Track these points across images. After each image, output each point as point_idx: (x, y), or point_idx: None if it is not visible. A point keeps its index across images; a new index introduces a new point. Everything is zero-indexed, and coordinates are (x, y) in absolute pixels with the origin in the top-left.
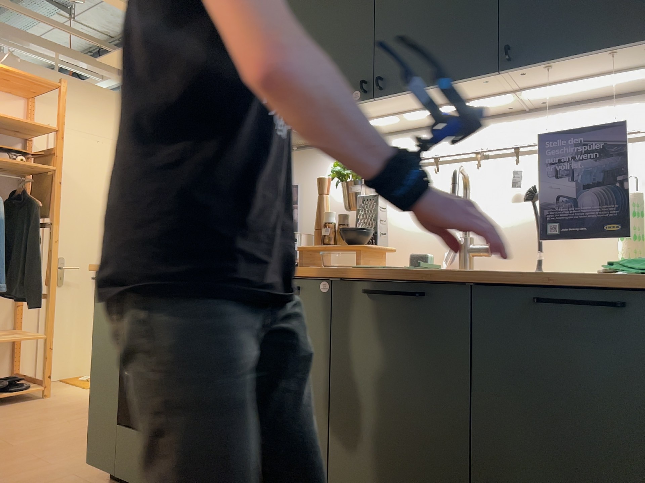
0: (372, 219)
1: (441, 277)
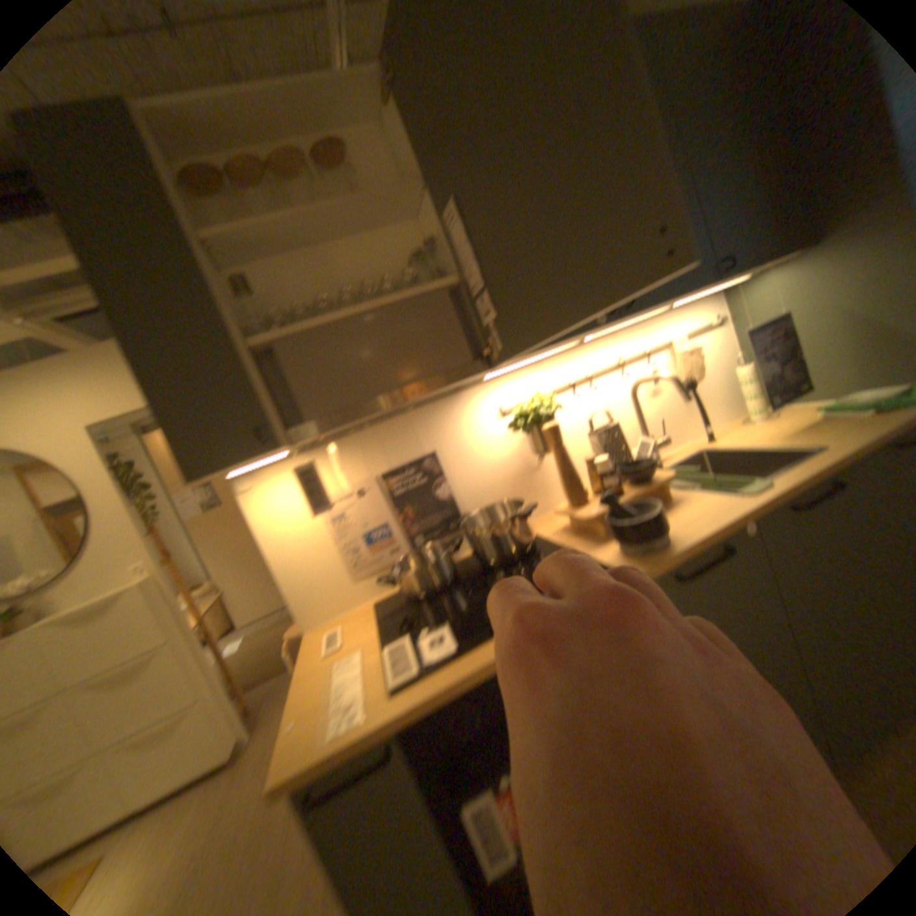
0: (622, 450)
1: (847, 461)
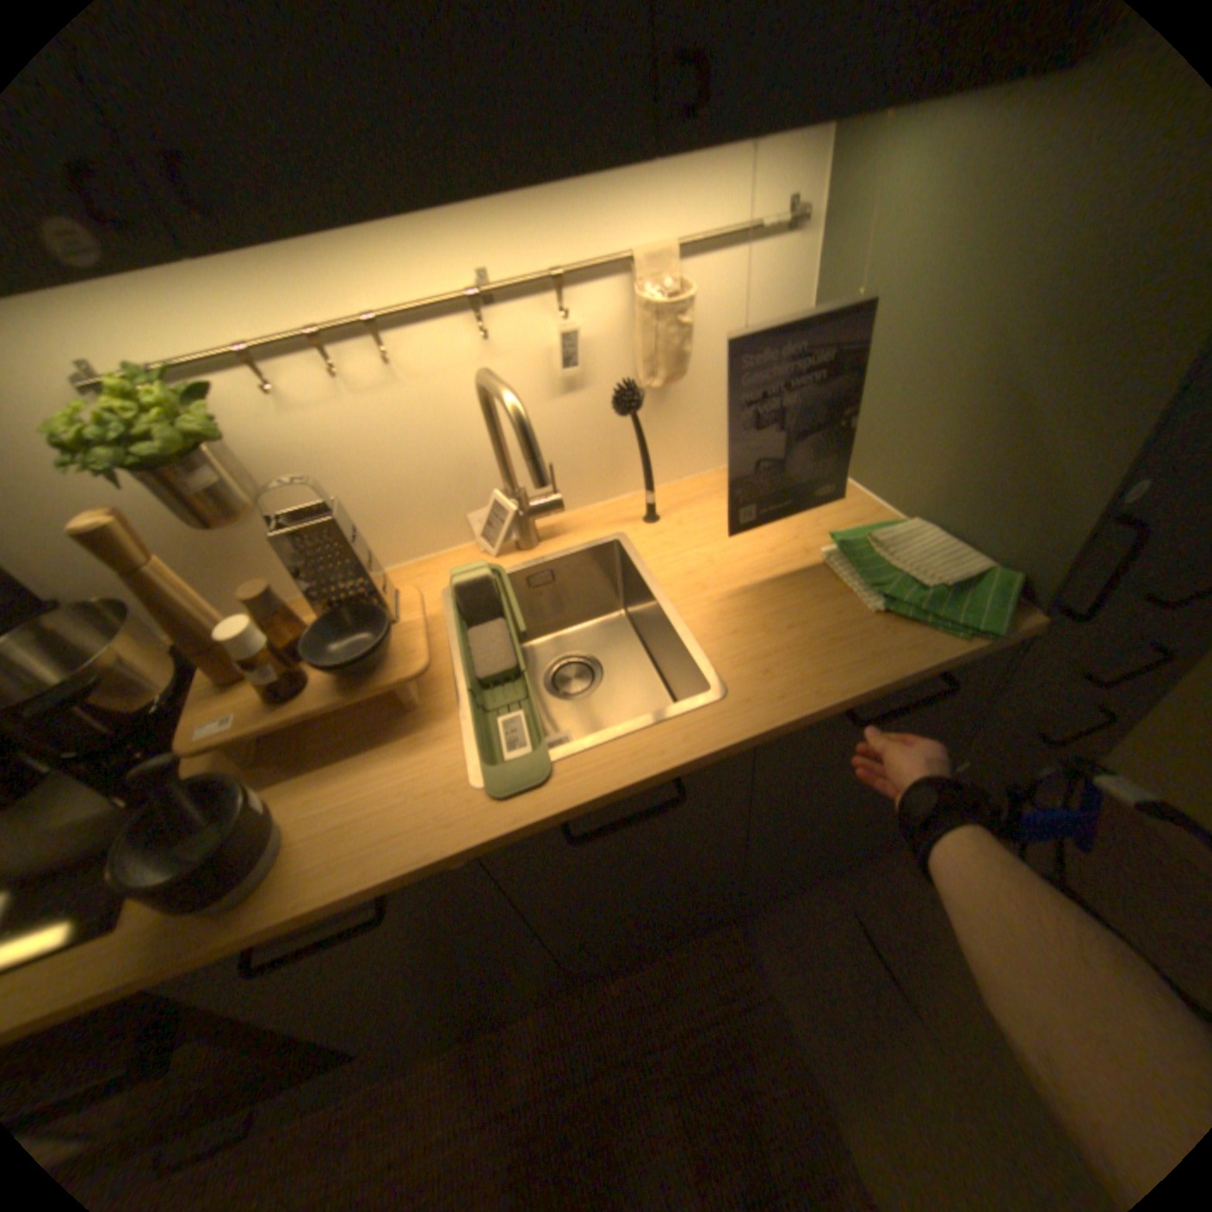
0: (344, 579)
1: (712, 759)
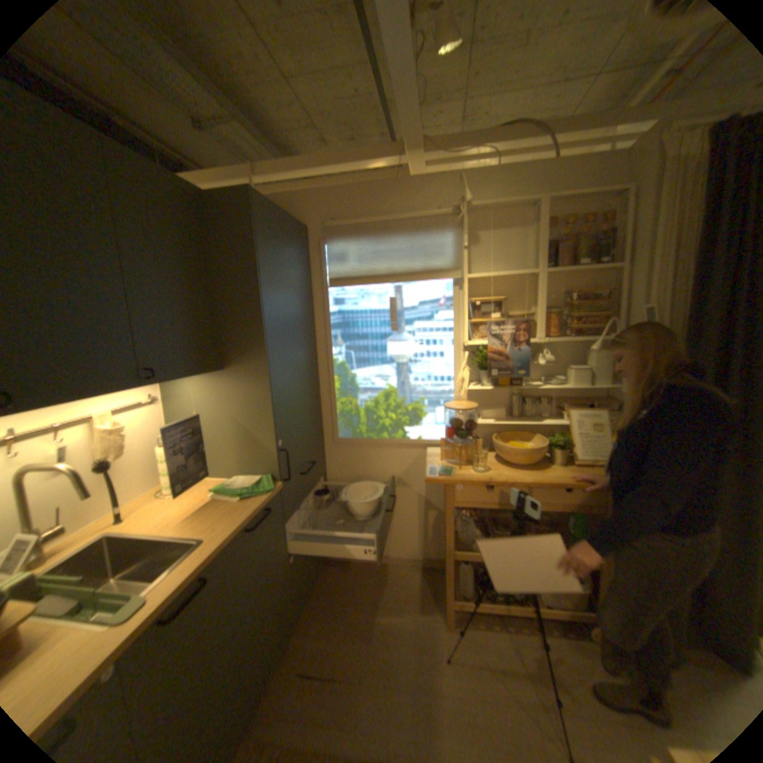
0: None
1: (210, 558)
